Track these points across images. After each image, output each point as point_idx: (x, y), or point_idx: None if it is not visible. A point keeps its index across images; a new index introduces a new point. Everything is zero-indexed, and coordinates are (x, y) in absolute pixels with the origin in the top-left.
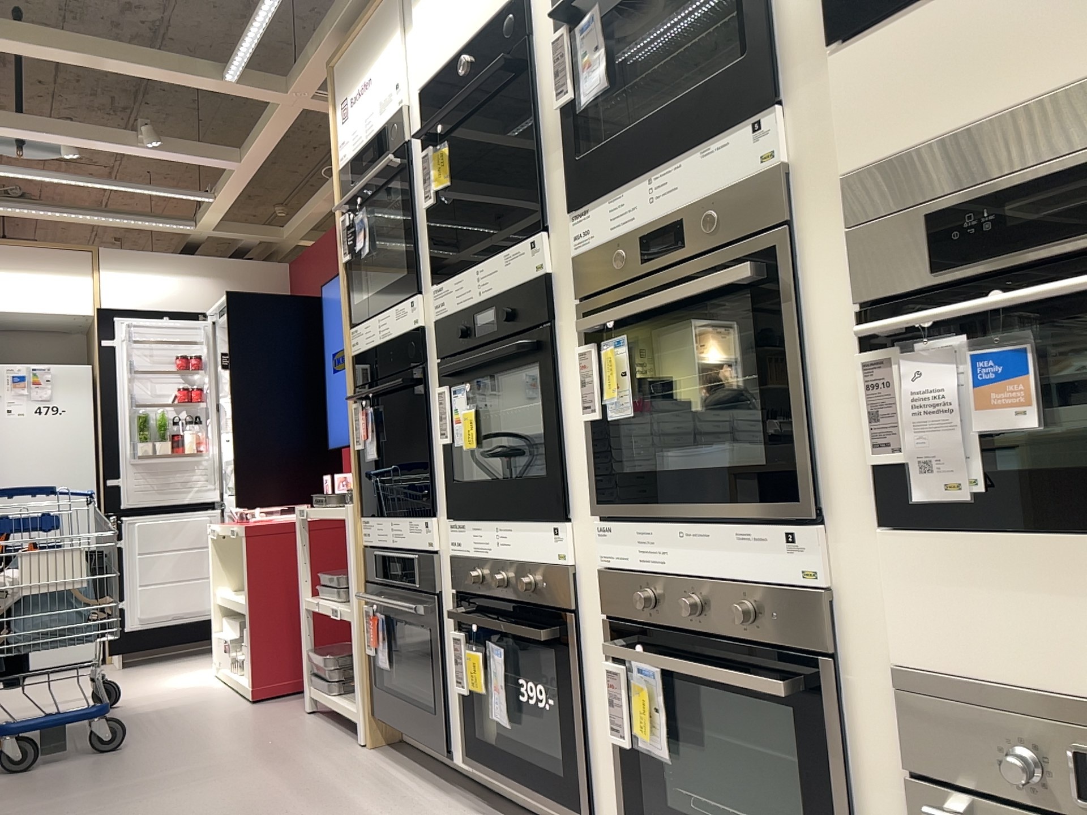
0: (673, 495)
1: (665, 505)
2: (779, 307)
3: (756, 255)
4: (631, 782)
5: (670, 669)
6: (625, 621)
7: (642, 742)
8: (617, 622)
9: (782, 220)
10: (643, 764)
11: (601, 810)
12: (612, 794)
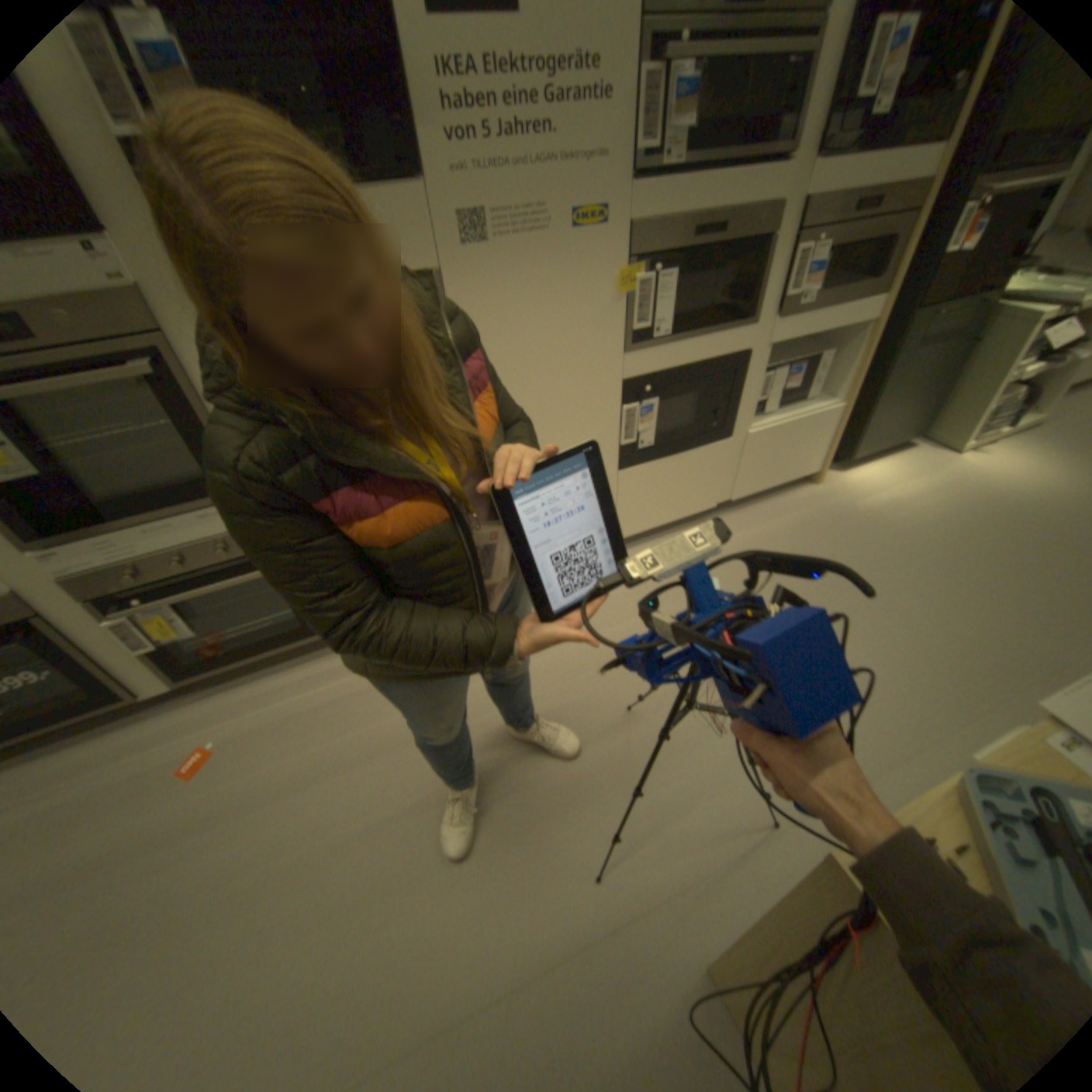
0: (121, 514)
1: (116, 522)
2: (177, 389)
3: (136, 353)
4: (159, 663)
5: (177, 600)
6: (104, 597)
7: (162, 641)
8: (92, 600)
9: (151, 328)
10: (166, 650)
11: (134, 688)
12: (141, 677)
